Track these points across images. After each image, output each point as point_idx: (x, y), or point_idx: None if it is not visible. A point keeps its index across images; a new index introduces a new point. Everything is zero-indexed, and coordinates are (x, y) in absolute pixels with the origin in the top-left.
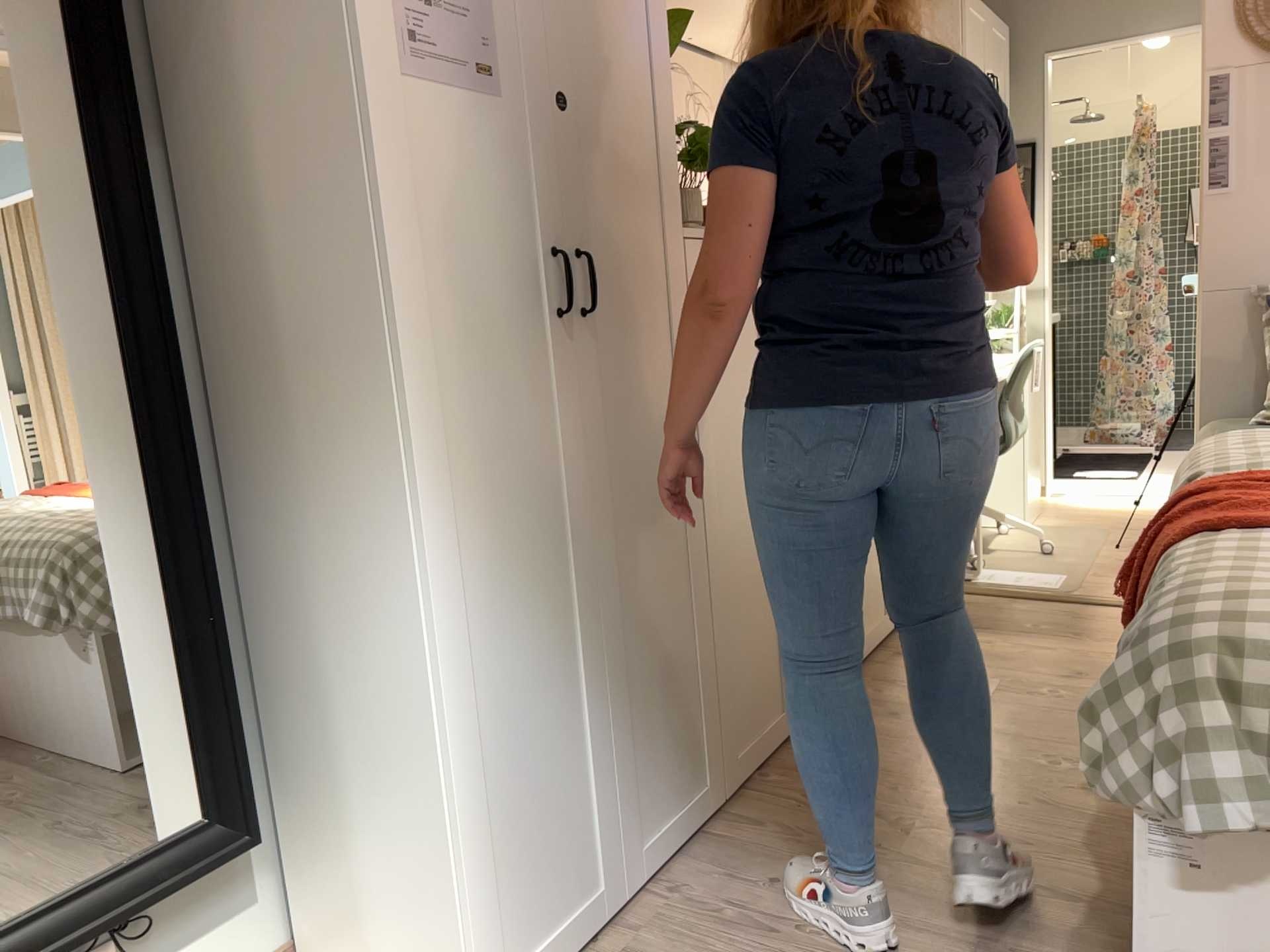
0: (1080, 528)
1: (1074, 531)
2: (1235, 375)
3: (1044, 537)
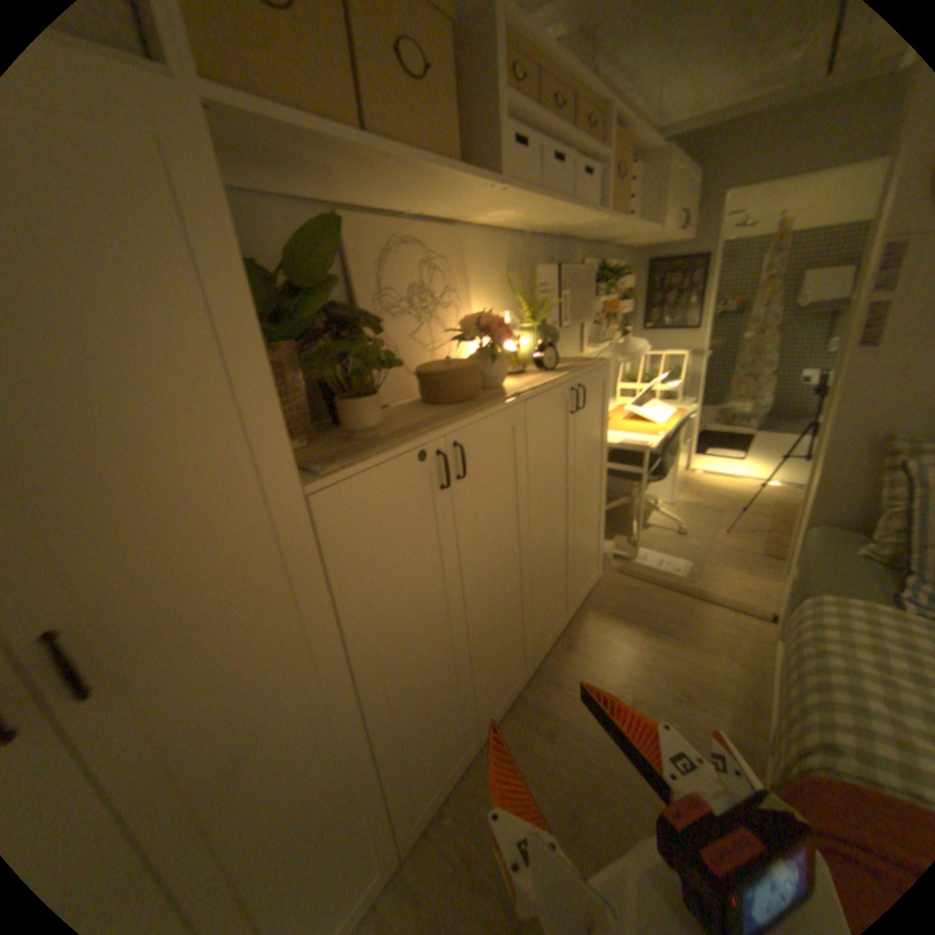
0: (707, 510)
1: (703, 514)
2: (849, 495)
3: (684, 518)
